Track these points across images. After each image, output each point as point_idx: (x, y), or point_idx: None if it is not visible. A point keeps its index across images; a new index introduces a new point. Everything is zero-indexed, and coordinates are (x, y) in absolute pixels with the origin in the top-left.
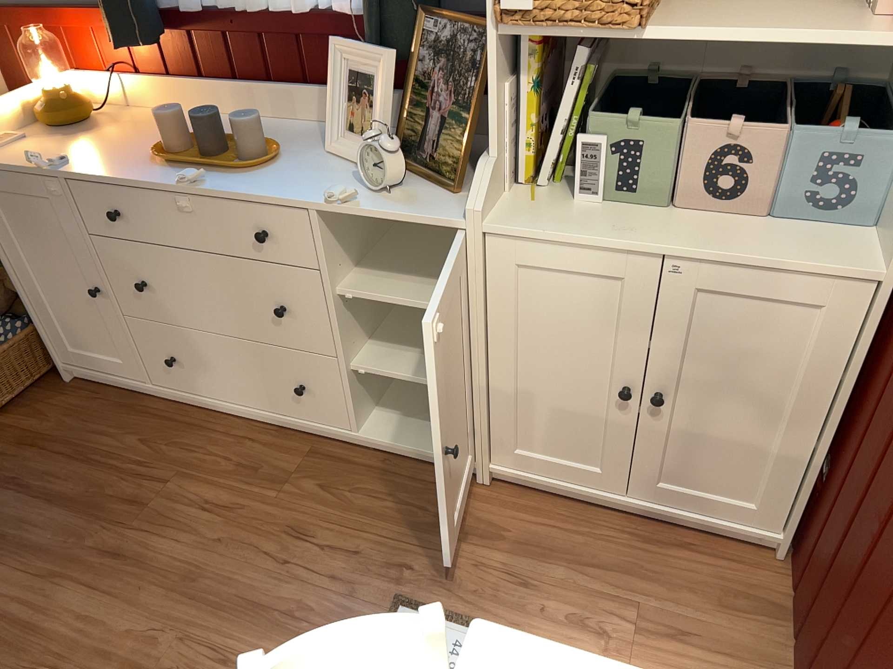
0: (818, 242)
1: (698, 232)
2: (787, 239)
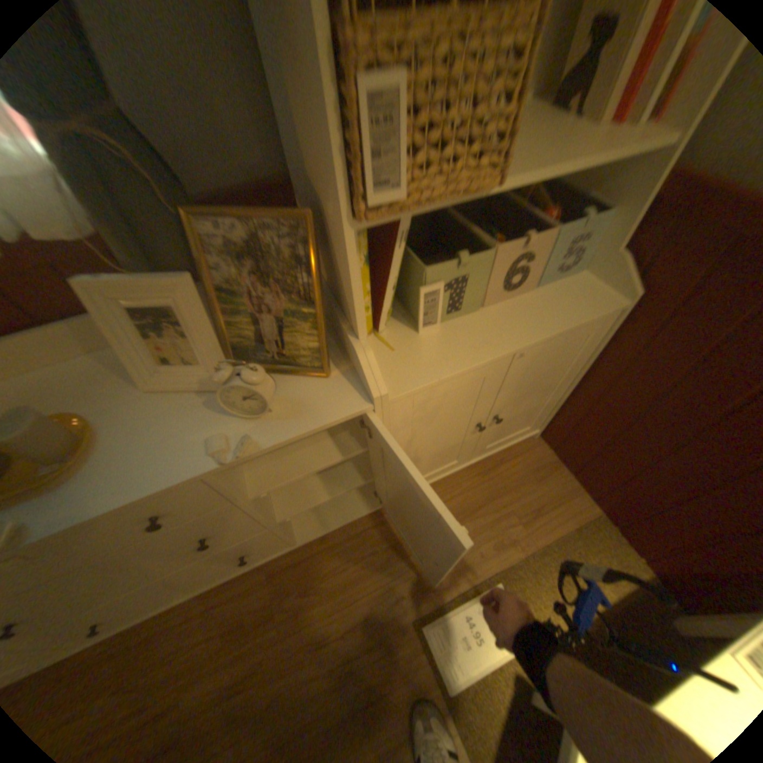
0: (580, 291)
1: (519, 317)
2: (566, 297)
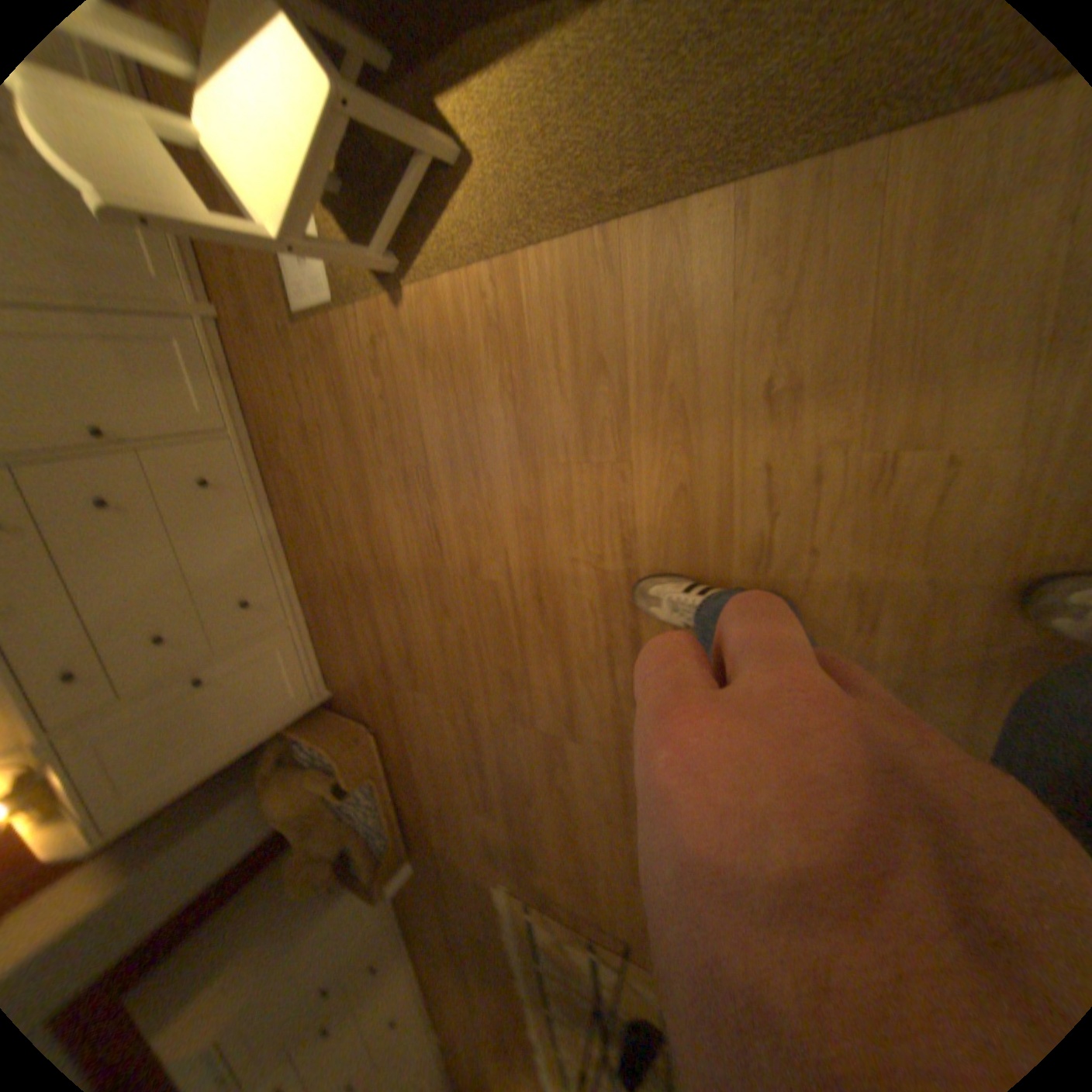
0: None
1: None
2: None
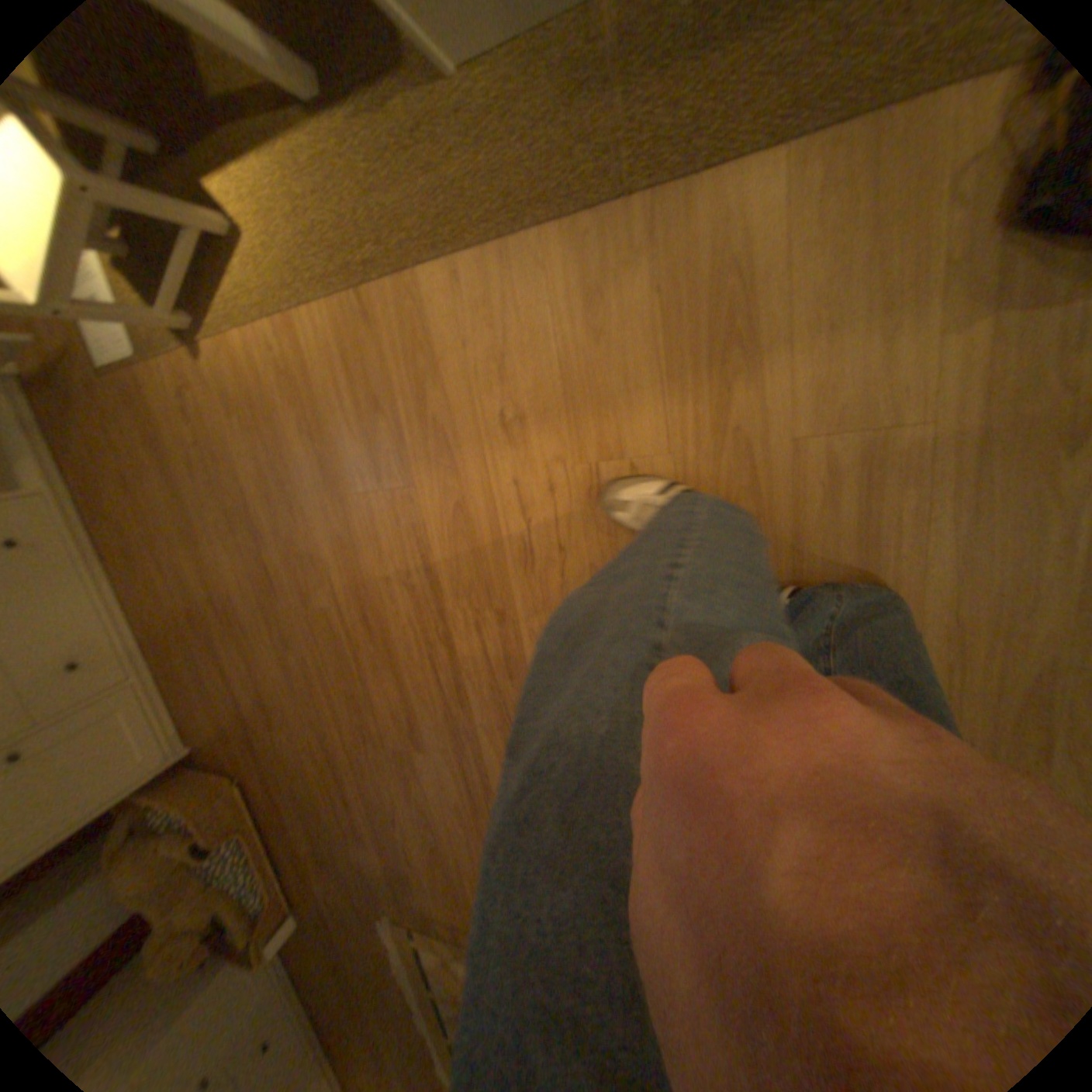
0: None
1: None
2: None
